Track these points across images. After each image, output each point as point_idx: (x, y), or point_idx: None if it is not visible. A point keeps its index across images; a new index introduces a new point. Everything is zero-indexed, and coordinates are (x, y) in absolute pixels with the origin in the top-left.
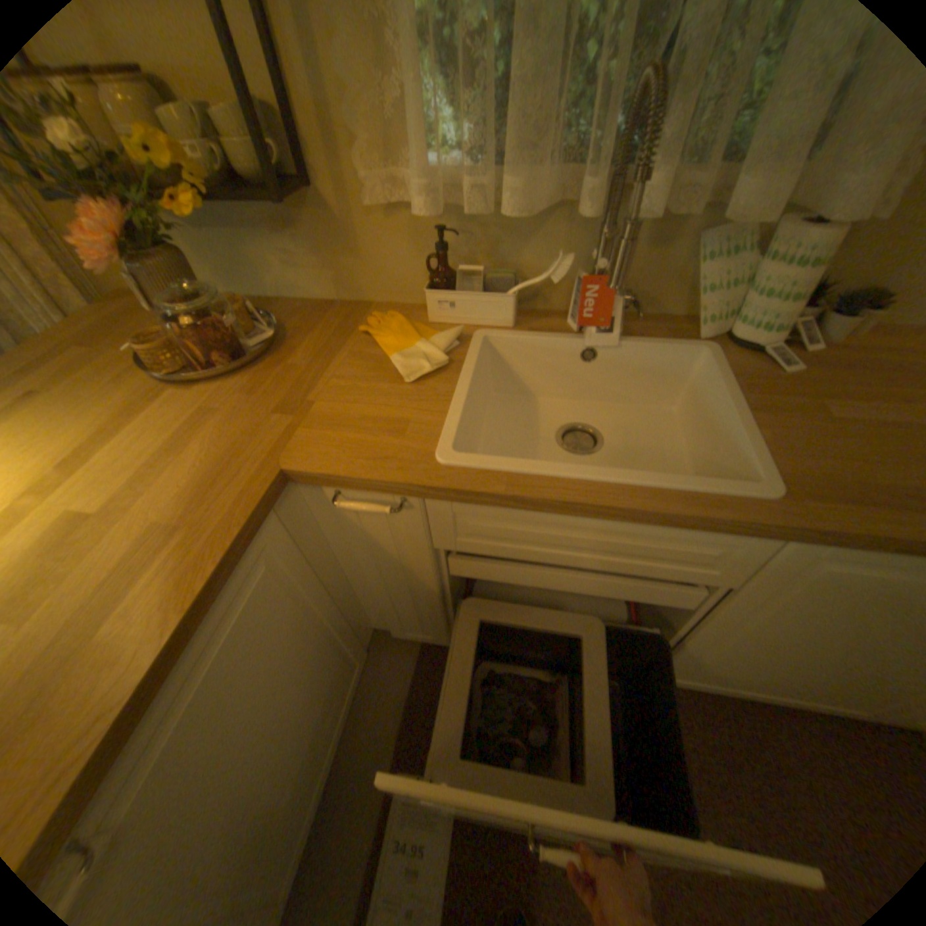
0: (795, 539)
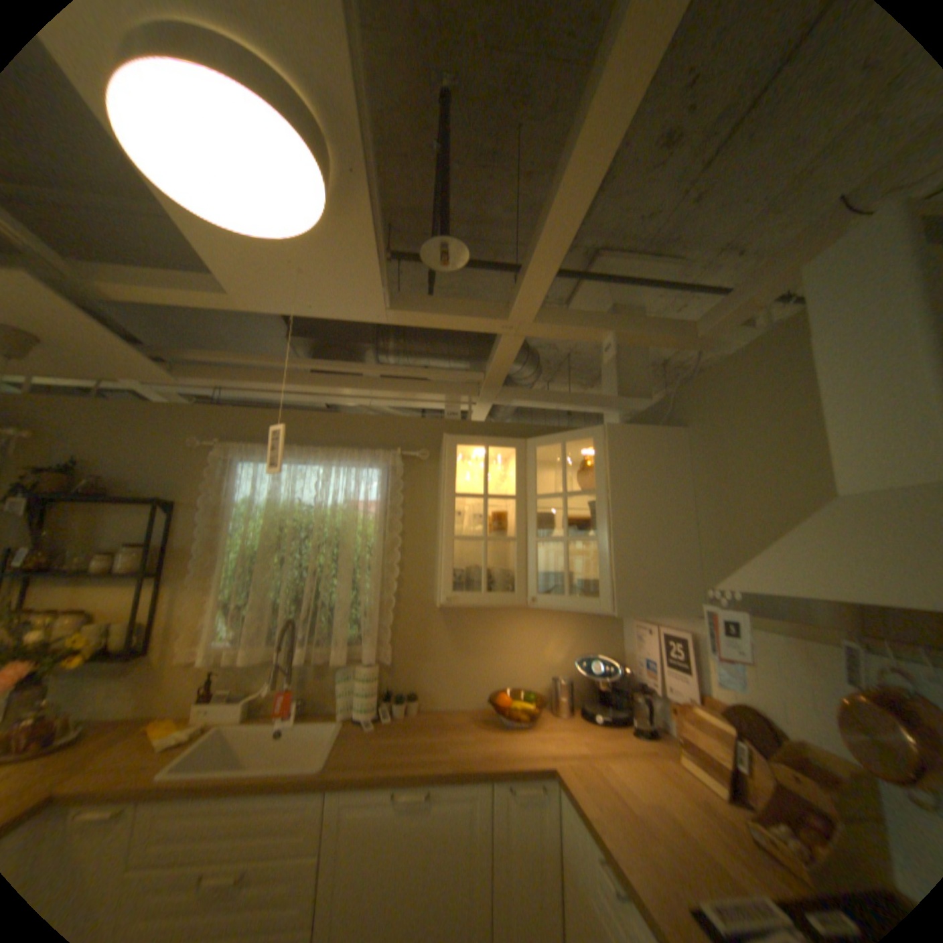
0: (326, 794)
